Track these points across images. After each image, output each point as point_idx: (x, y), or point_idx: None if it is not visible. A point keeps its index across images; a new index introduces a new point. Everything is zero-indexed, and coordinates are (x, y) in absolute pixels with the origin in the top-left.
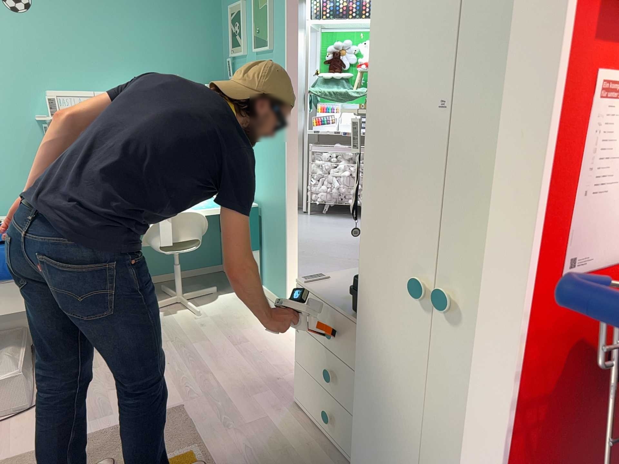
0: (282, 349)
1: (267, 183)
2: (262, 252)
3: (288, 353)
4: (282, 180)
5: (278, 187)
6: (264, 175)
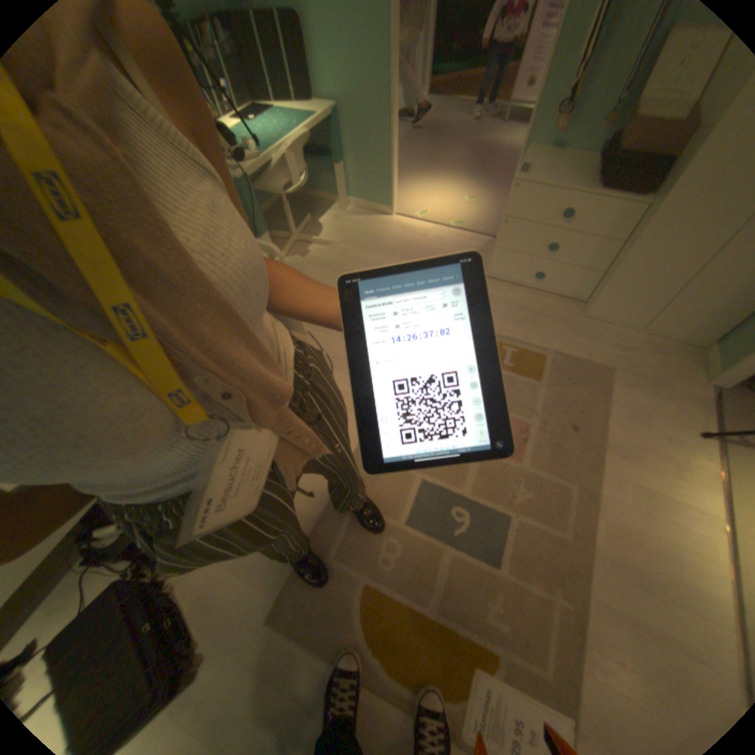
0: (428, 245)
1: (347, 70)
2: (344, 163)
3: (435, 246)
4: (380, 62)
5: (371, 73)
6: (340, 58)
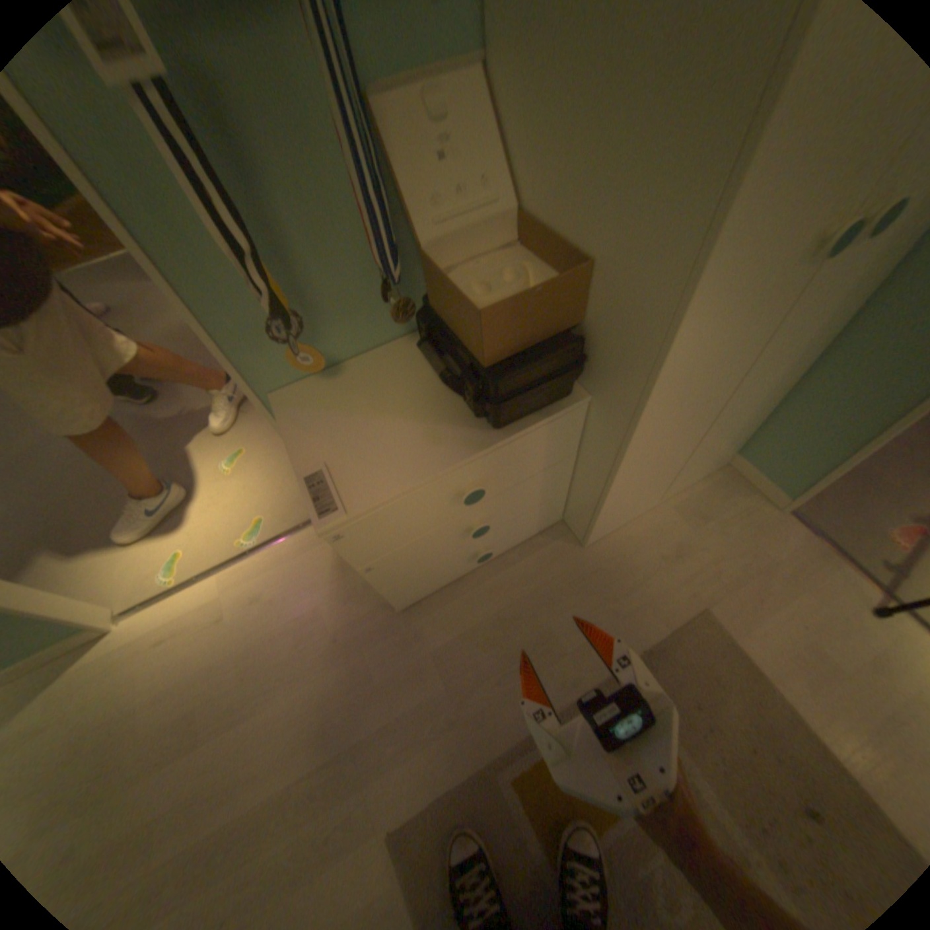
0: (242, 636)
1: None
2: None
3: (257, 625)
4: None
5: None
6: None
